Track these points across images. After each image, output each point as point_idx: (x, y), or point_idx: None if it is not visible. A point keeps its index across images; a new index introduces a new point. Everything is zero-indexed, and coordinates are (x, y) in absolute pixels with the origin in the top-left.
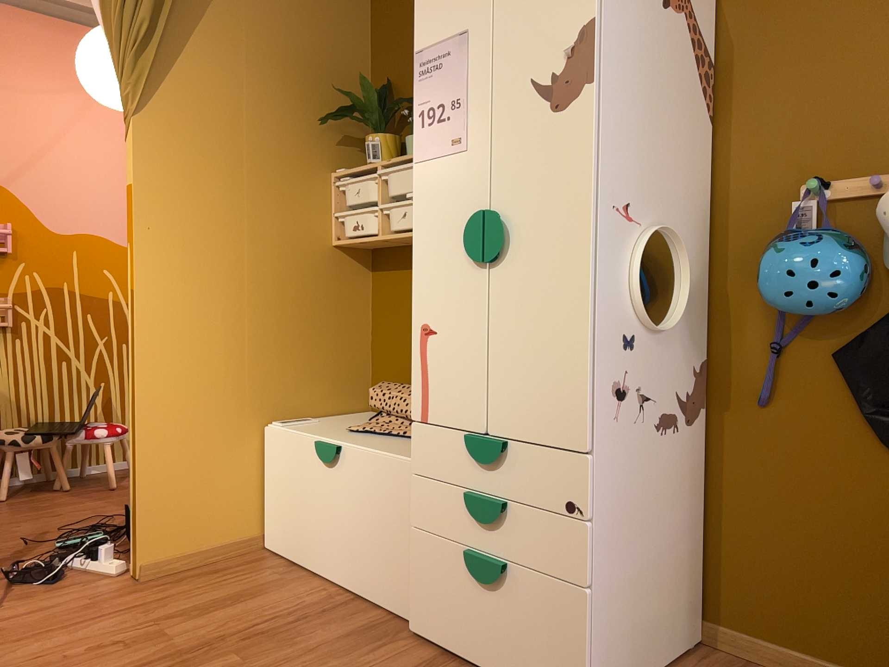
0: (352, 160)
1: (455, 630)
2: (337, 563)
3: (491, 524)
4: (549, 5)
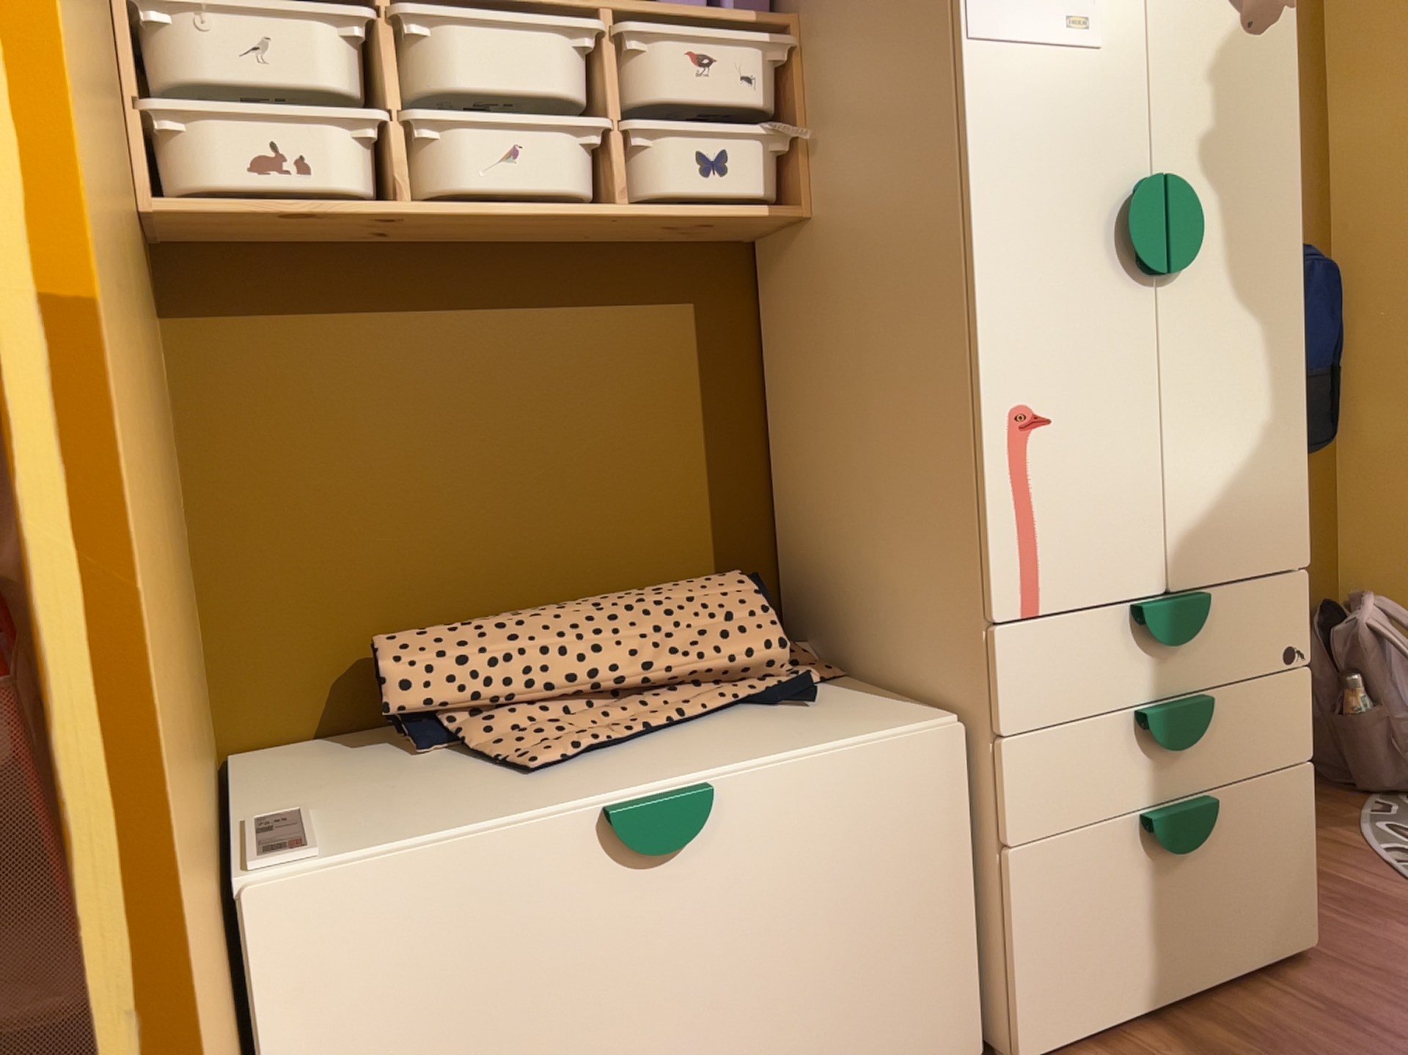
0: None
1: (1124, 977)
2: None
3: (1199, 739)
4: None
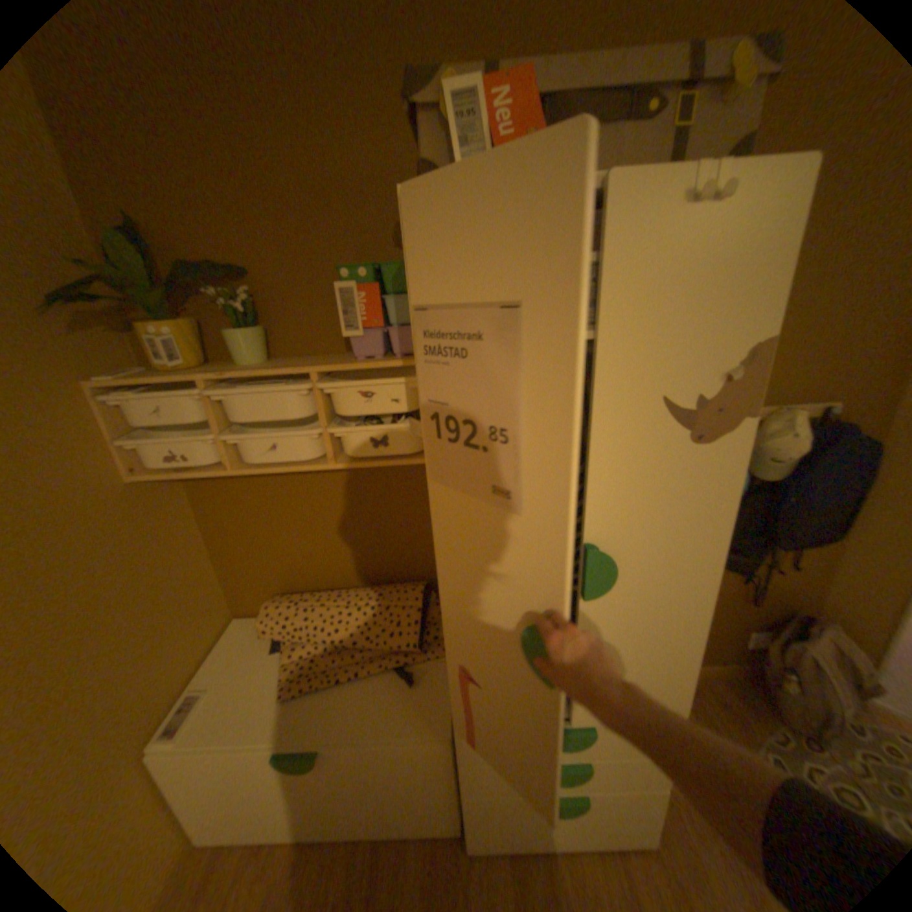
0: (103, 349)
1: (525, 841)
2: (336, 827)
3: (579, 784)
4: (707, 295)
